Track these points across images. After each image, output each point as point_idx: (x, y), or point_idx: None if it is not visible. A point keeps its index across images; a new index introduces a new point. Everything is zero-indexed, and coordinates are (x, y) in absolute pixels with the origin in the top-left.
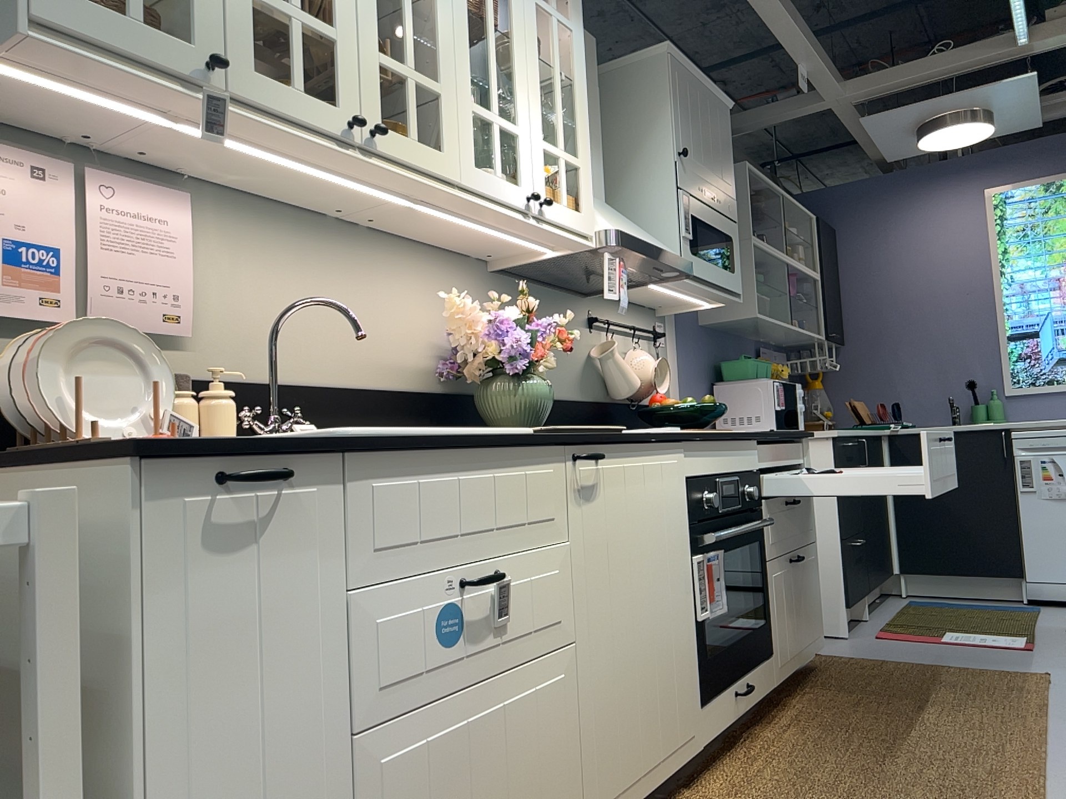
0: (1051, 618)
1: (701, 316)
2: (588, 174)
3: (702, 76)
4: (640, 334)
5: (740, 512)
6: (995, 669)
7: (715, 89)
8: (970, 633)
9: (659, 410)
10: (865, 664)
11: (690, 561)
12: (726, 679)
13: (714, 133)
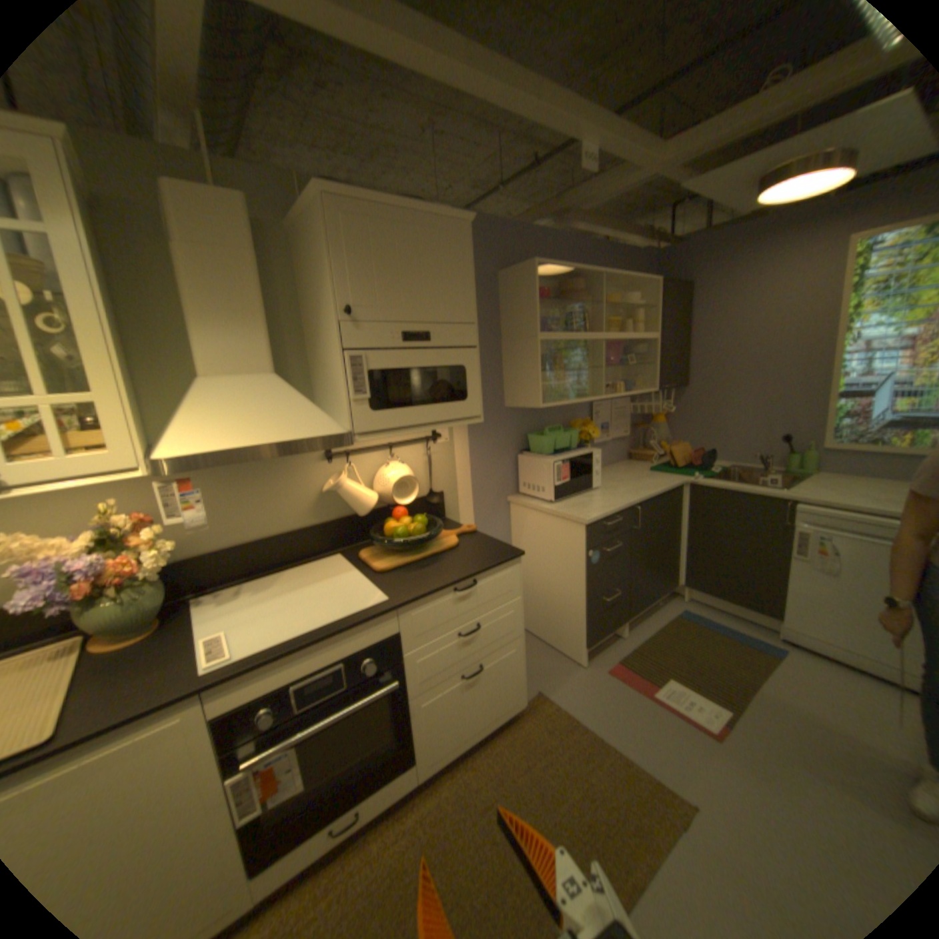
0: (784, 680)
1: (504, 400)
2: (113, 404)
3: (397, 200)
4: (406, 443)
5: (347, 689)
6: (657, 777)
7: (431, 207)
8: (689, 689)
9: (377, 533)
10: (555, 729)
11: (222, 784)
12: (304, 835)
13: (426, 261)
